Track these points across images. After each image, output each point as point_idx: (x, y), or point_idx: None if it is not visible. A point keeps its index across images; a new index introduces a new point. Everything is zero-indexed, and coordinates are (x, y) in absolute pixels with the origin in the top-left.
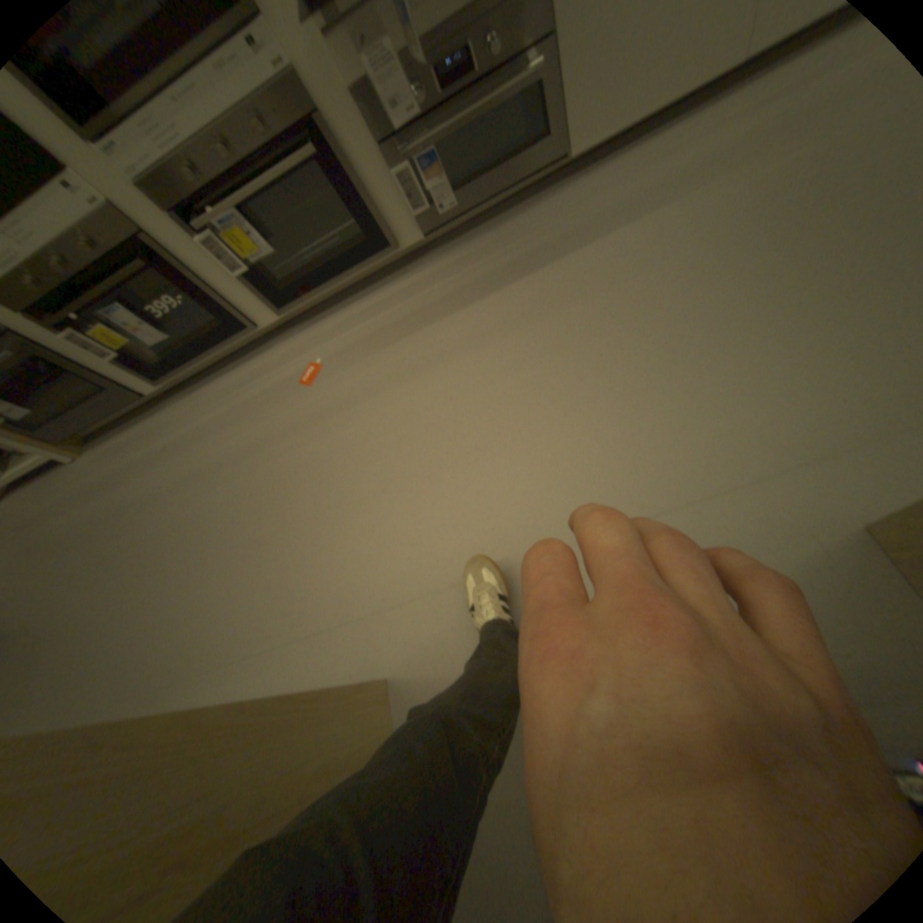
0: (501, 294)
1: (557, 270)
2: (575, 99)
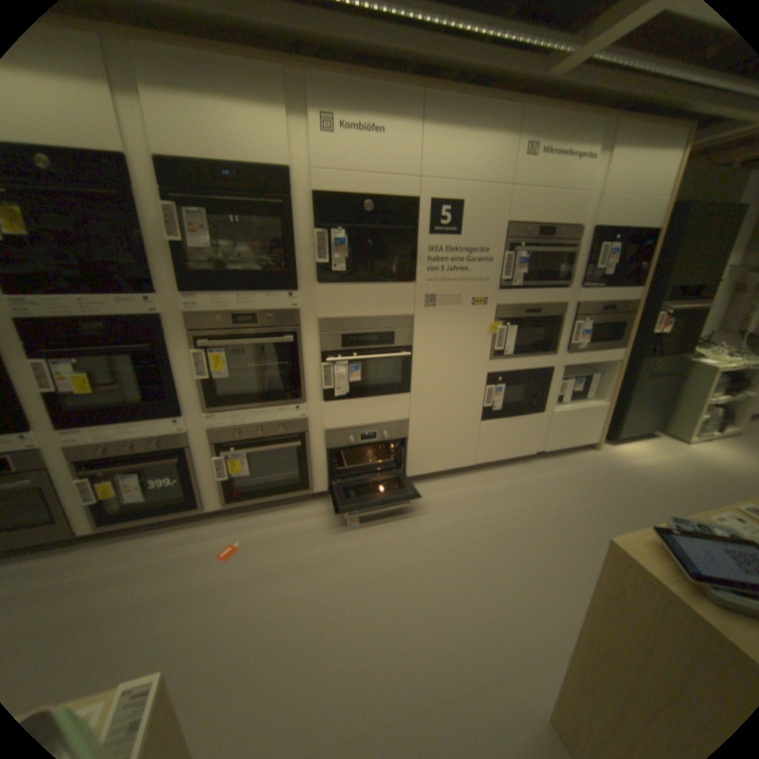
0: (364, 534)
1: (395, 529)
2: (411, 457)
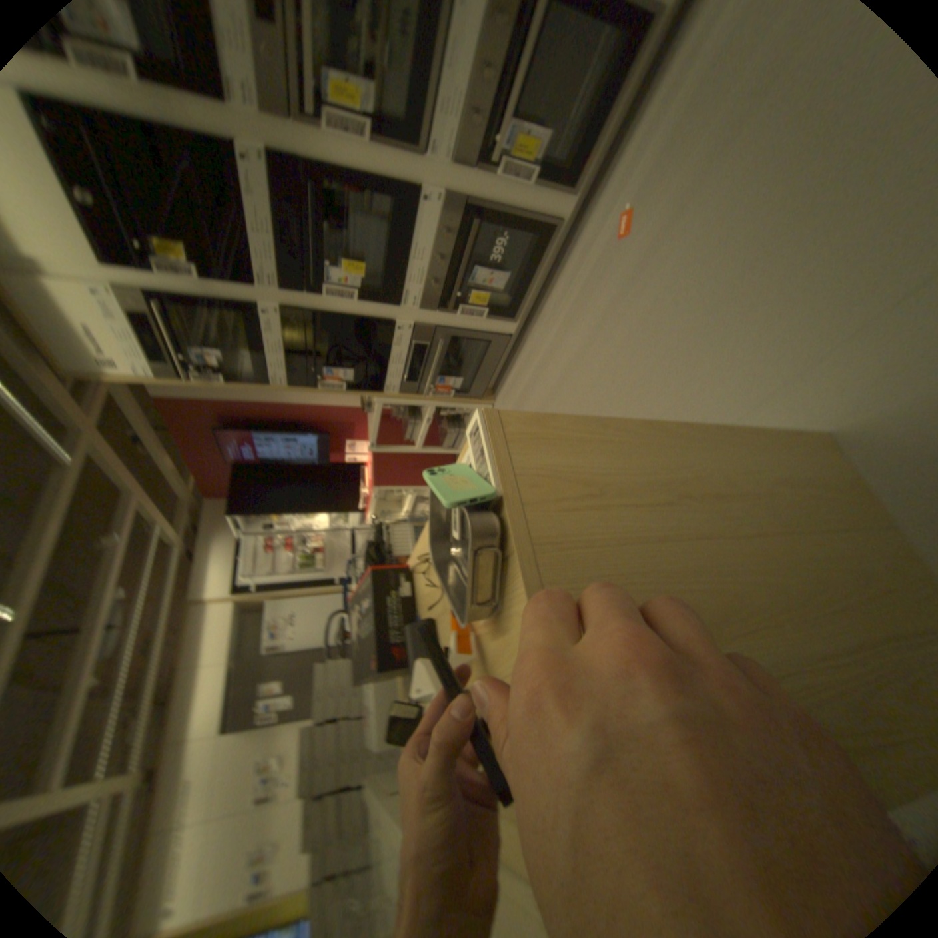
0: None
1: None
2: None
